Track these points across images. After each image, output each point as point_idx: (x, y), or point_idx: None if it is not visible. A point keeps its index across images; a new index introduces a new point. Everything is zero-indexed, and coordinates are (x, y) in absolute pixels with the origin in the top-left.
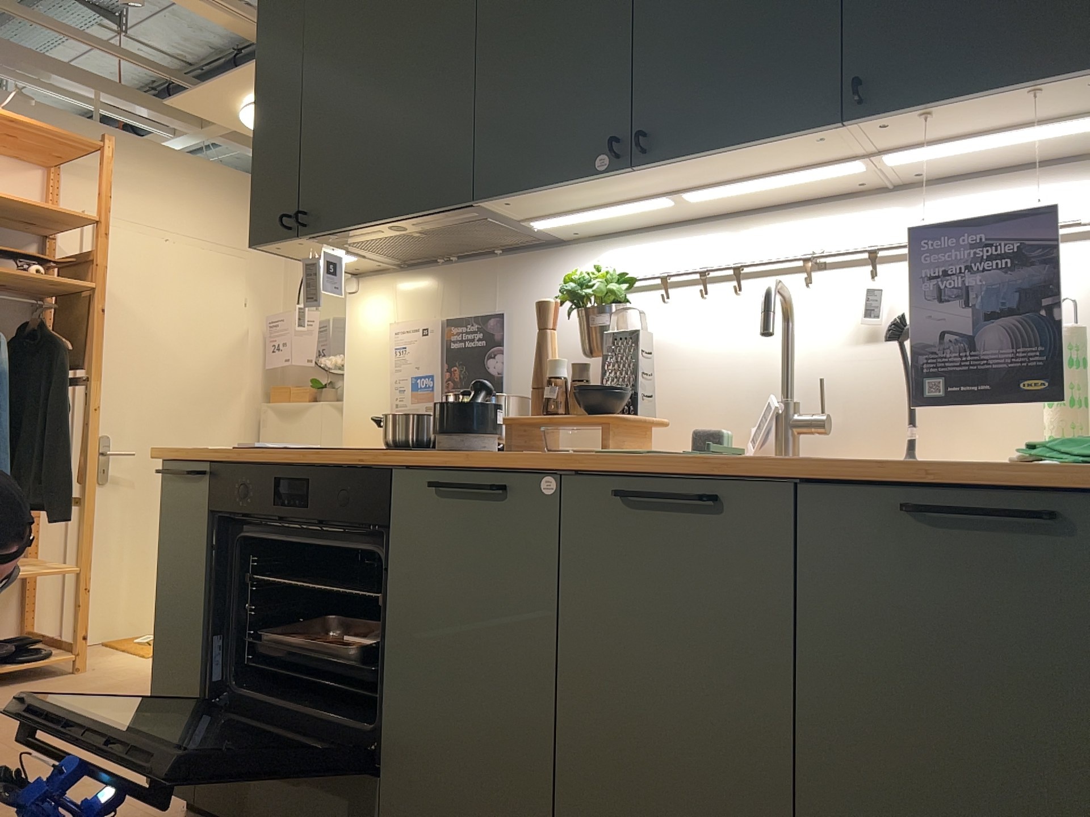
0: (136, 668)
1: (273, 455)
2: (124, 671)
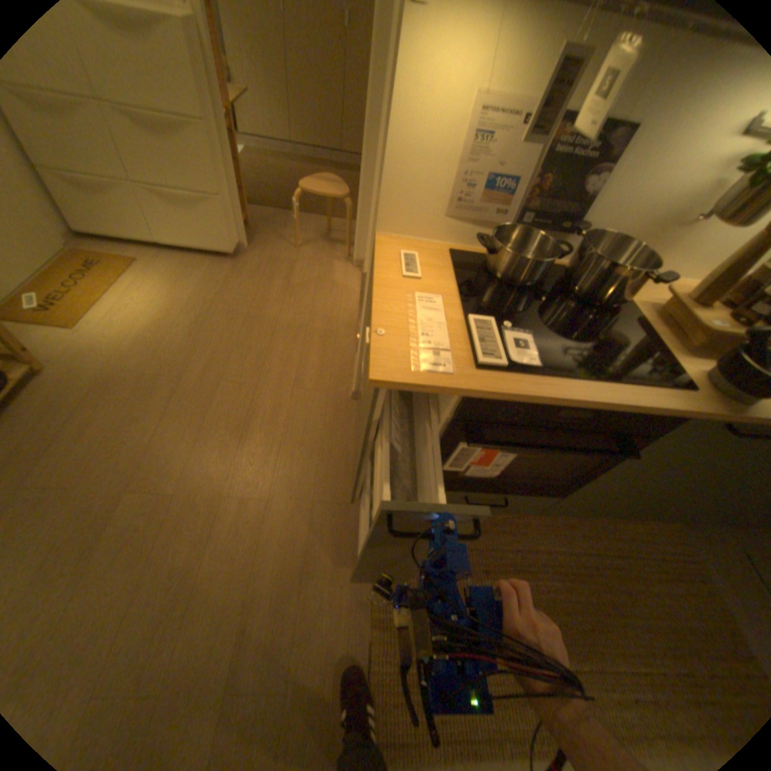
0: (89, 349)
1: (555, 391)
2: (81, 356)
